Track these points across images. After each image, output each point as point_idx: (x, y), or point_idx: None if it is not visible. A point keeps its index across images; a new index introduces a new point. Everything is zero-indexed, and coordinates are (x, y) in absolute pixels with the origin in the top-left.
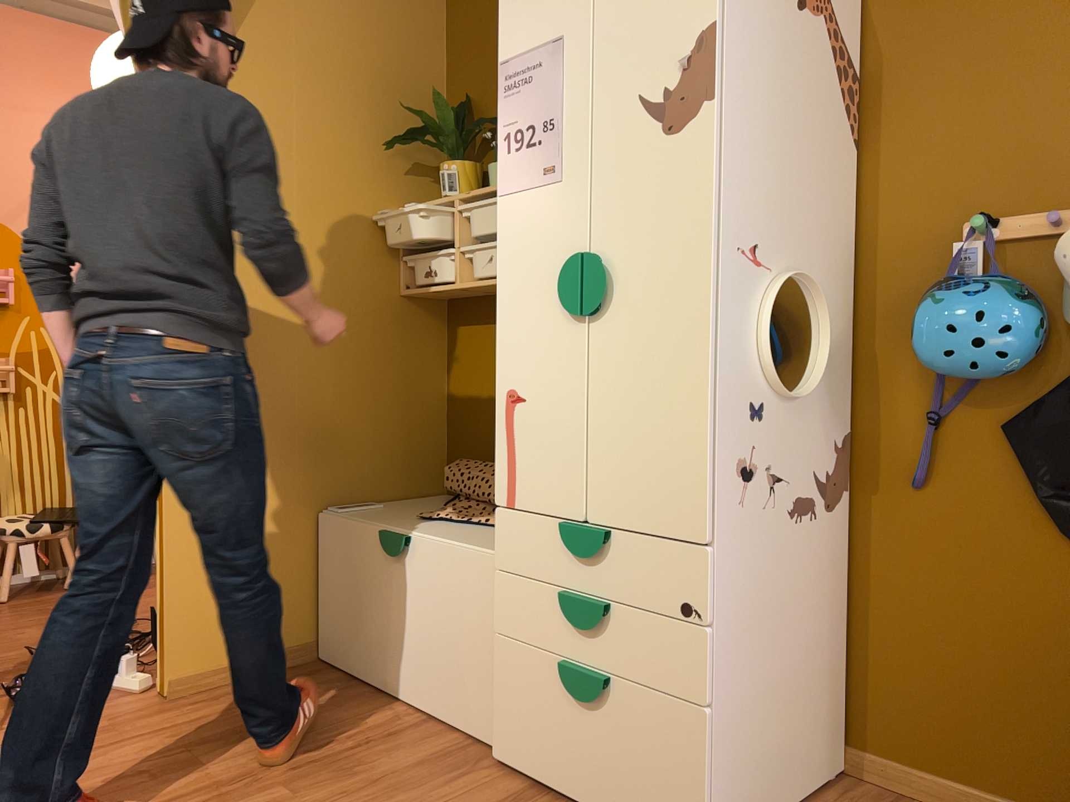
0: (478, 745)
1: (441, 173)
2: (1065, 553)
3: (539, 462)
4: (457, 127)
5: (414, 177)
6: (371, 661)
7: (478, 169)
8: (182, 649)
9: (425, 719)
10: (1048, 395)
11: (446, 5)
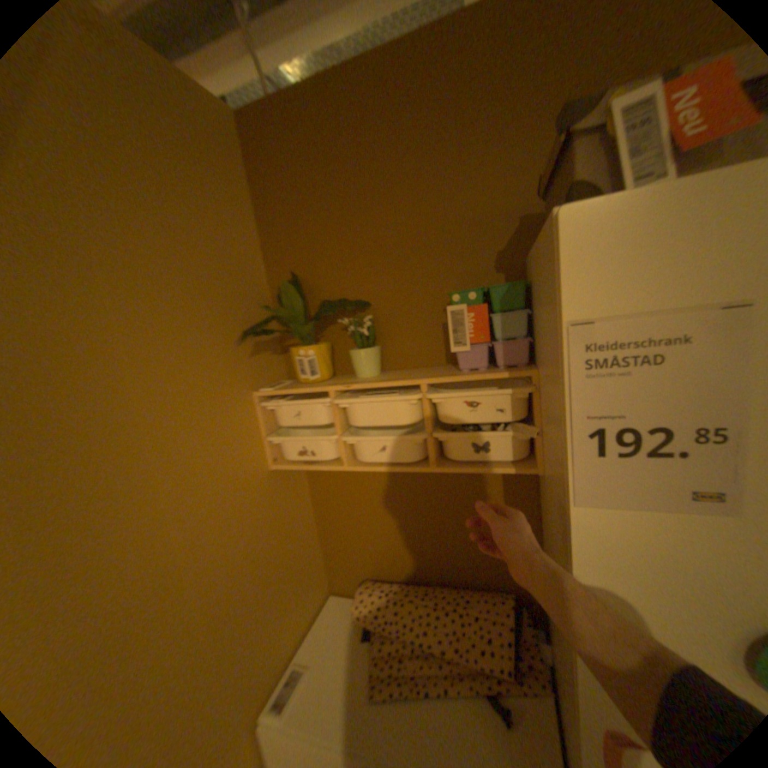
0: None
1: (292, 353)
2: None
3: None
4: (305, 311)
5: (259, 355)
6: None
7: (330, 347)
8: None
9: None
10: None
11: (247, 179)
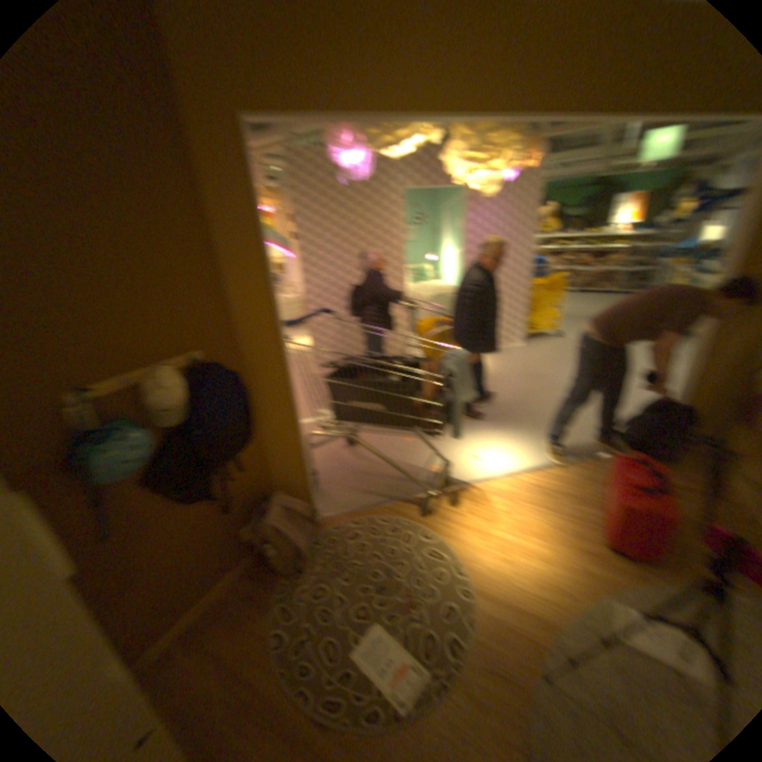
0: None
1: None
2: (178, 511)
3: None
4: None
5: None
6: None
7: None
8: None
9: None
10: (150, 459)
11: None
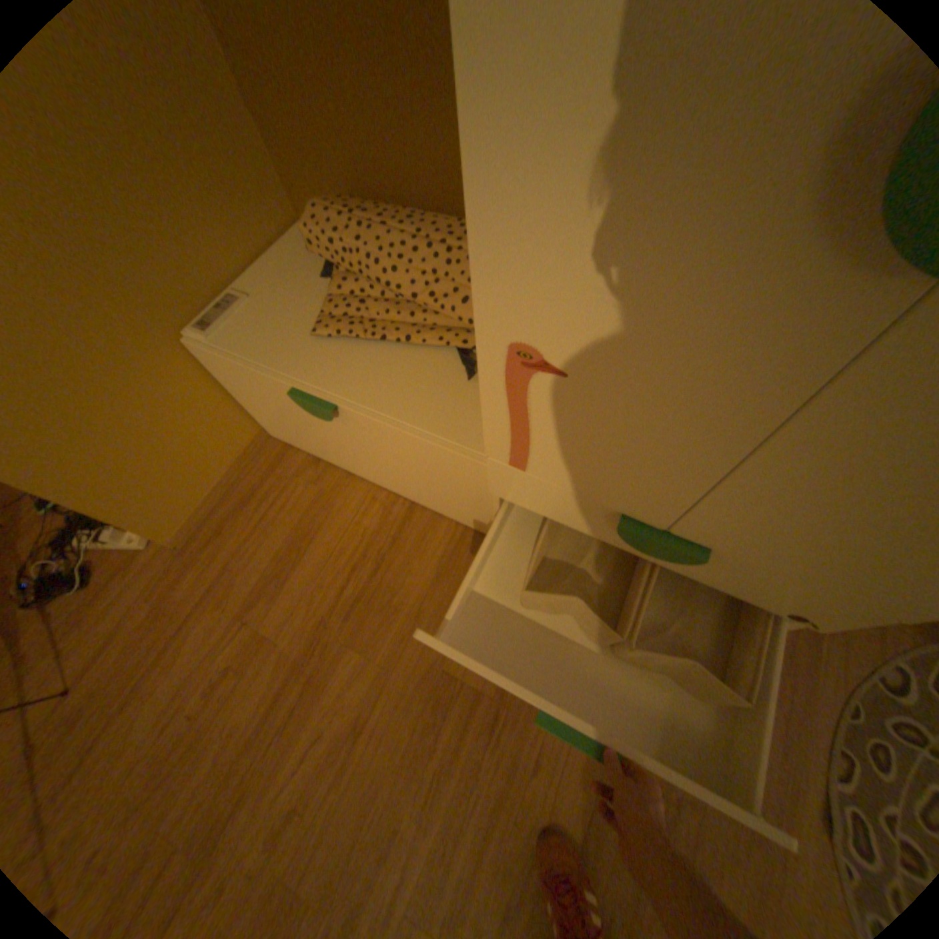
0: (470, 528)
1: None
2: None
3: (586, 455)
4: None
5: None
6: (333, 457)
7: None
8: (156, 521)
9: (411, 504)
10: None
11: None
